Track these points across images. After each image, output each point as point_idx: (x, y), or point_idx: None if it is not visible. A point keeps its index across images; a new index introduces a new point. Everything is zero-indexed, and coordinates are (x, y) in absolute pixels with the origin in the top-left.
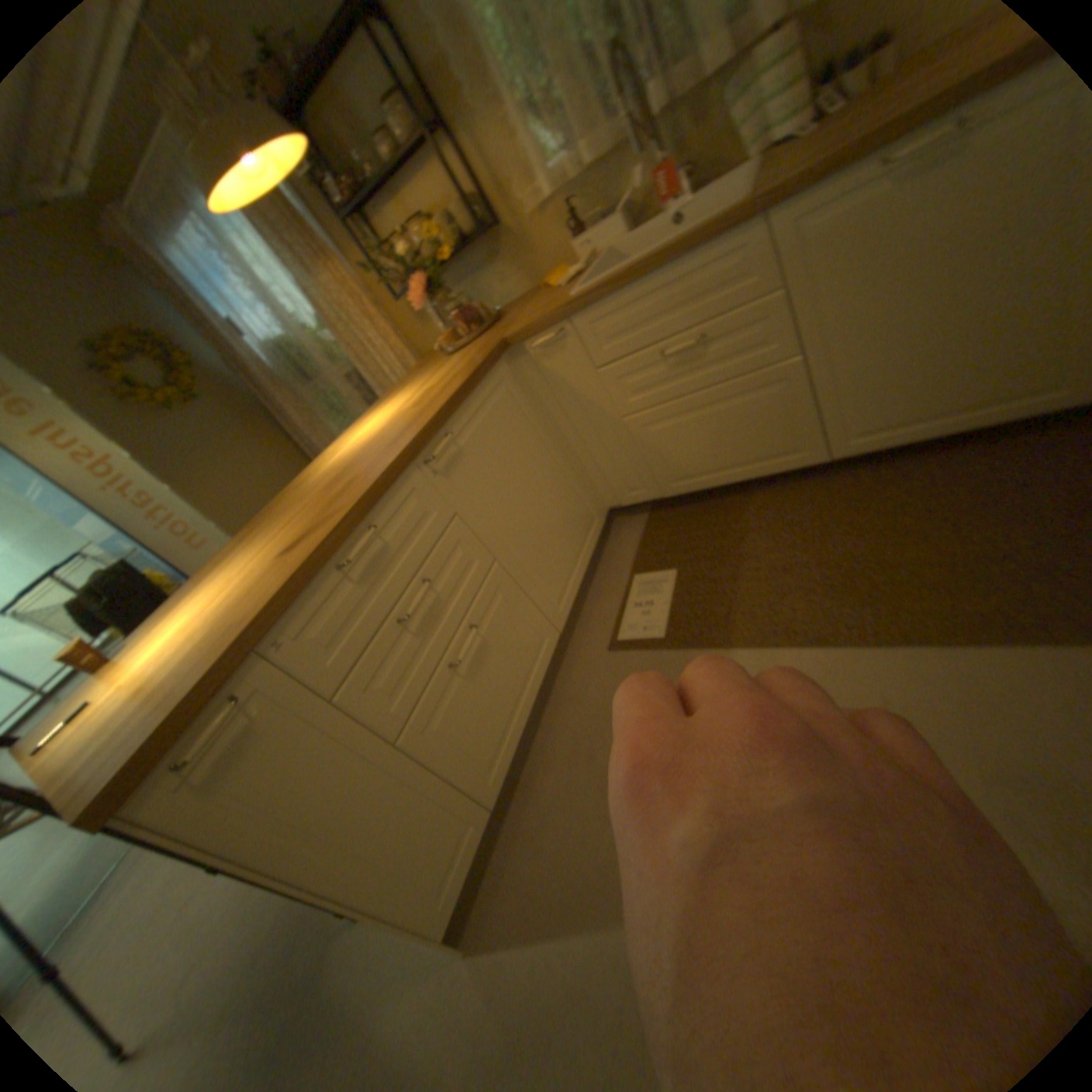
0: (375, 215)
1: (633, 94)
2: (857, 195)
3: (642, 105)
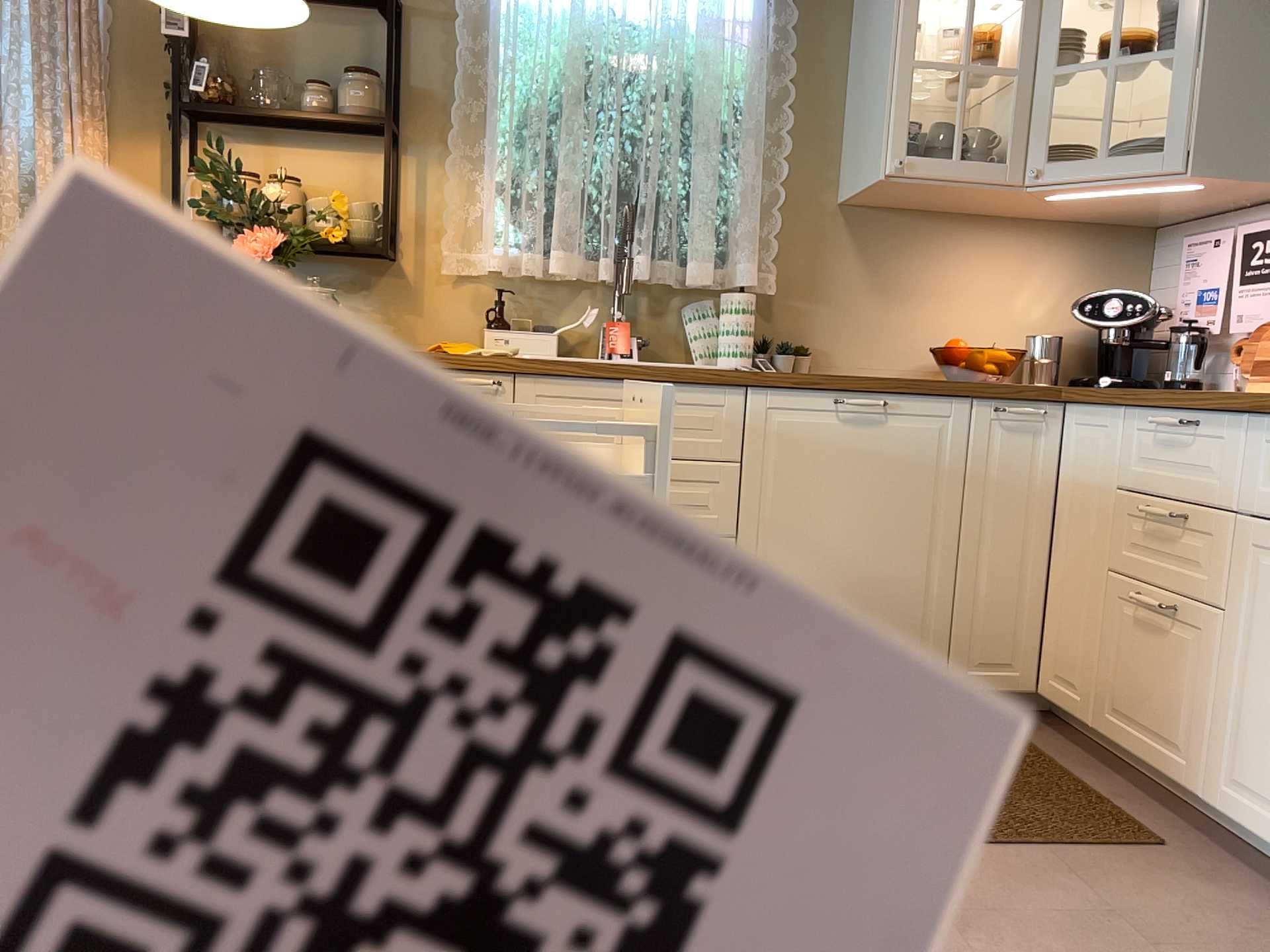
0: (225, 143)
1: (613, 254)
2: (816, 415)
3: (617, 267)
